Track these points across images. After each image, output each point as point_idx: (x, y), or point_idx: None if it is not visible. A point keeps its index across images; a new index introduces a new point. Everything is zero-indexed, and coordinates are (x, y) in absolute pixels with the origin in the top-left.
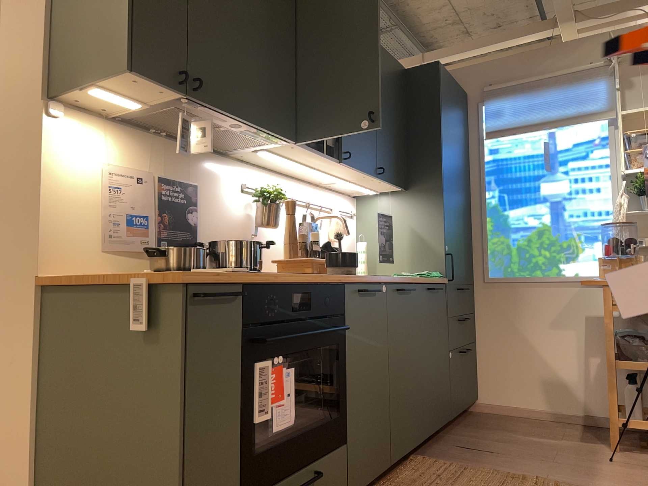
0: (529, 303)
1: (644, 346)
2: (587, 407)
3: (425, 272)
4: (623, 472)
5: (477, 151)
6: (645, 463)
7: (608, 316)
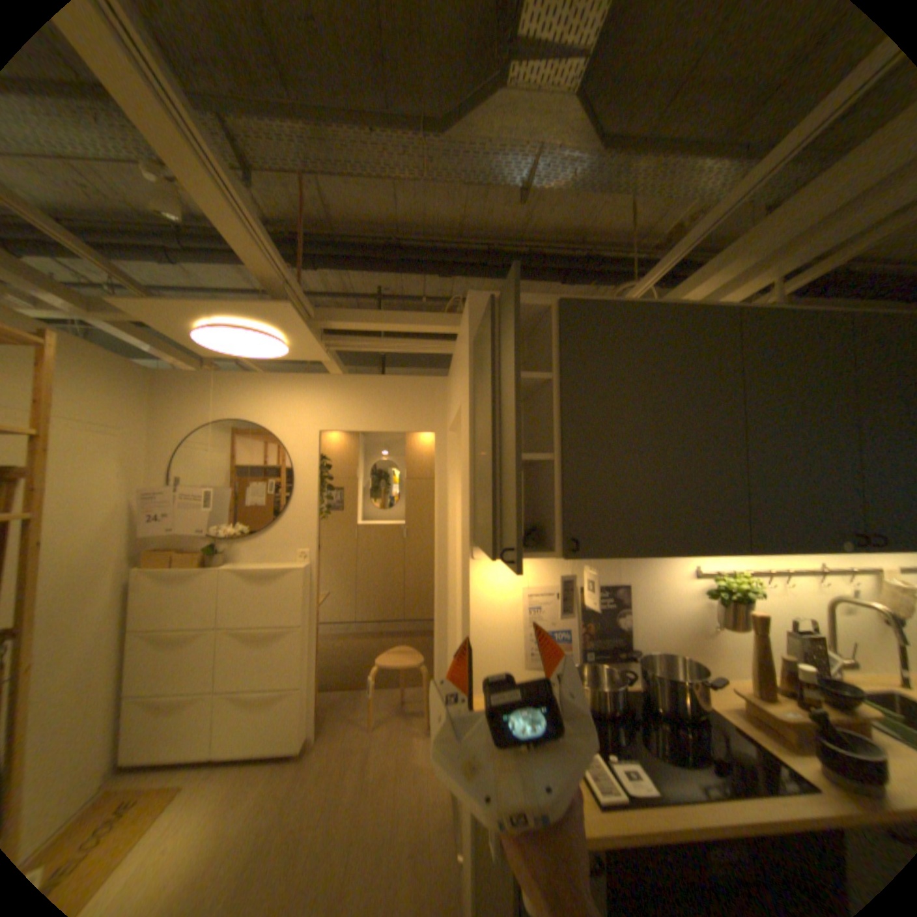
0: None
1: None
2: None
3: None
4: None
5: None
6: None
7: None
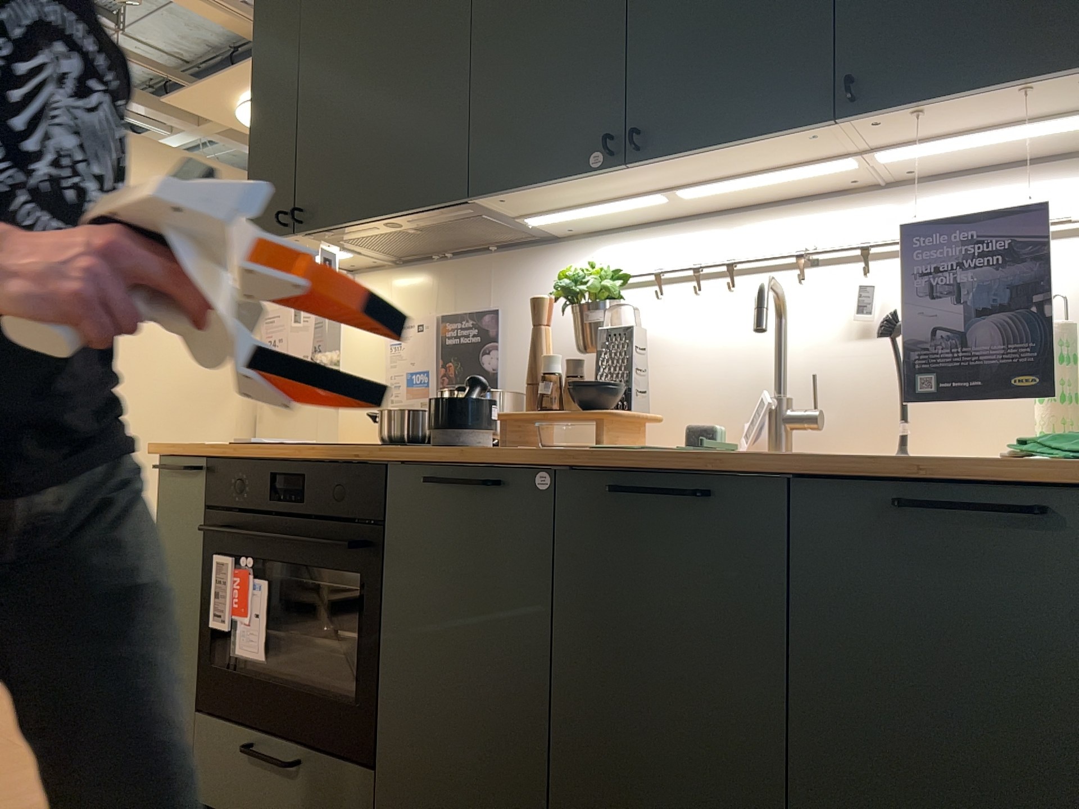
0: None
1: None
2: None
3: None
4: None
5: None
6: None
7: None
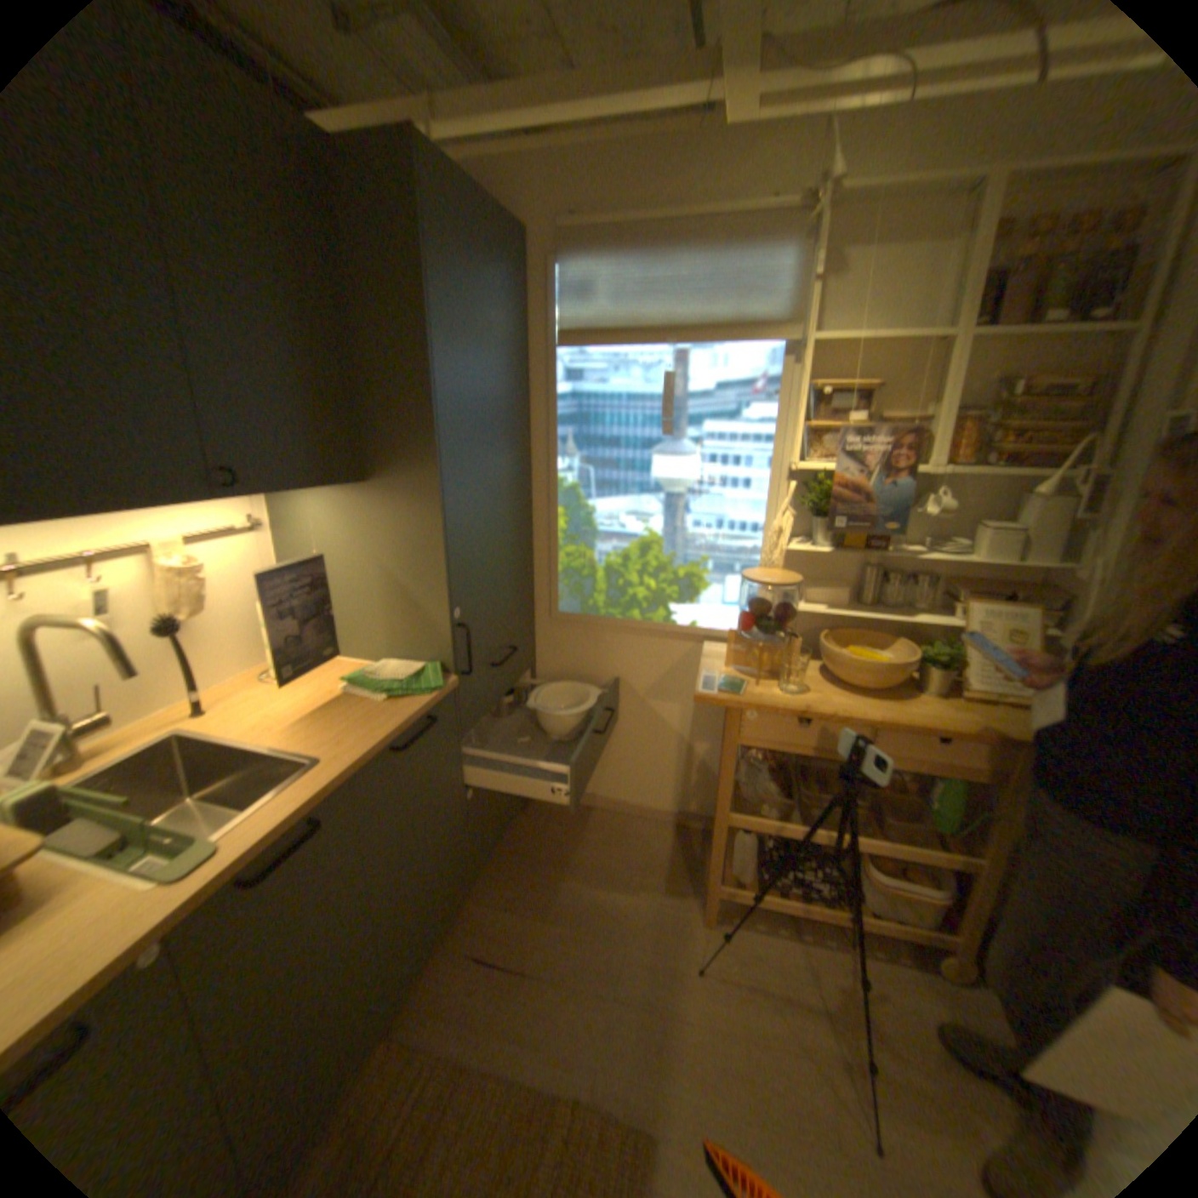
0: (618, 659)
1: (776, 791)
2: (683, 805)
3: (406, 676)
4: (714, 1025)
5: (544, 369)
6: (746, 973)
7: (730, 755)
